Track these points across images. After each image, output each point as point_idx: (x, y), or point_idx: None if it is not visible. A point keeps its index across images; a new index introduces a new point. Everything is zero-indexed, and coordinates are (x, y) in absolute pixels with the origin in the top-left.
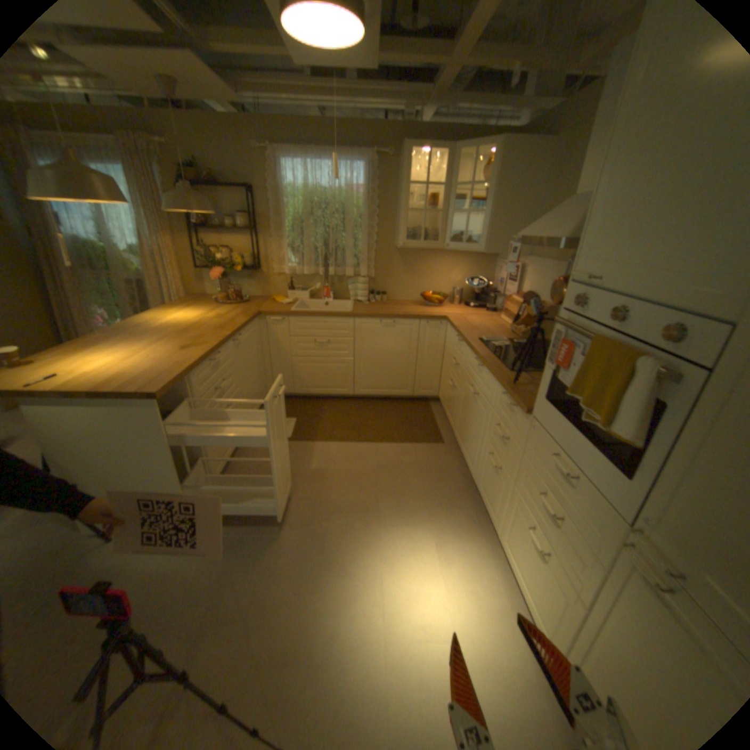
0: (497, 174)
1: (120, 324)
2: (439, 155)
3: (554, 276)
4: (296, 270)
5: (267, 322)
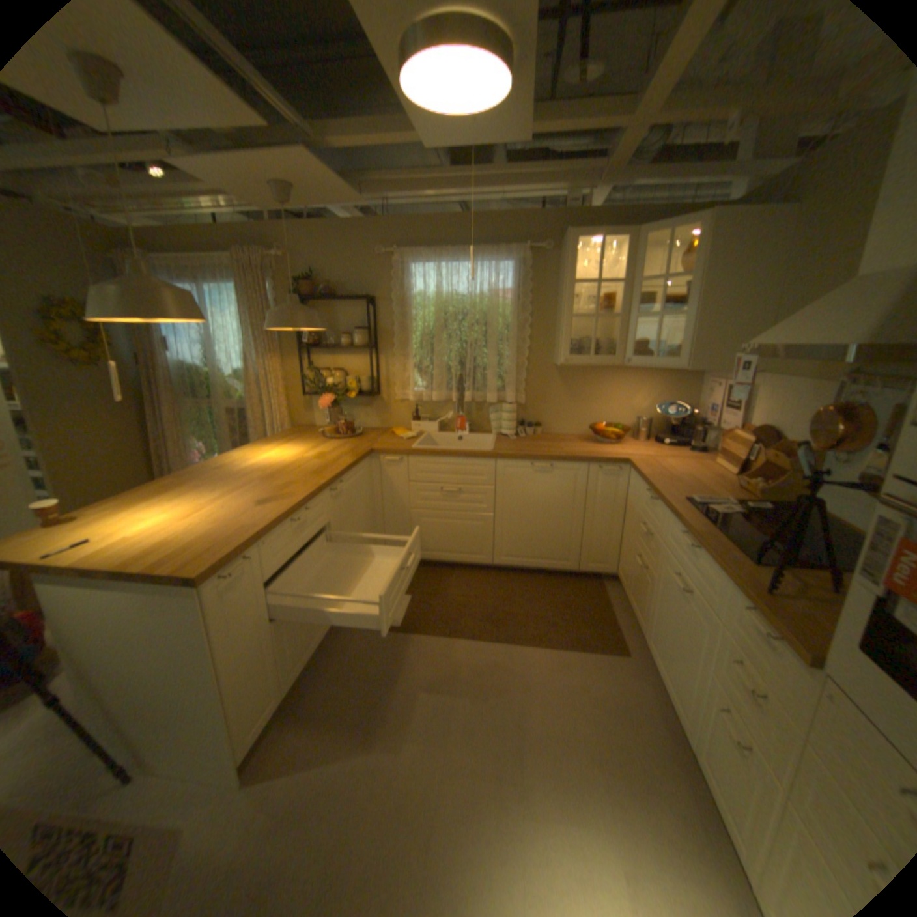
0: (706, 261)
1: (203, 465)
2: (615, 245)
3: (815, 403)
4: (423, 395)
5: (382, 463)
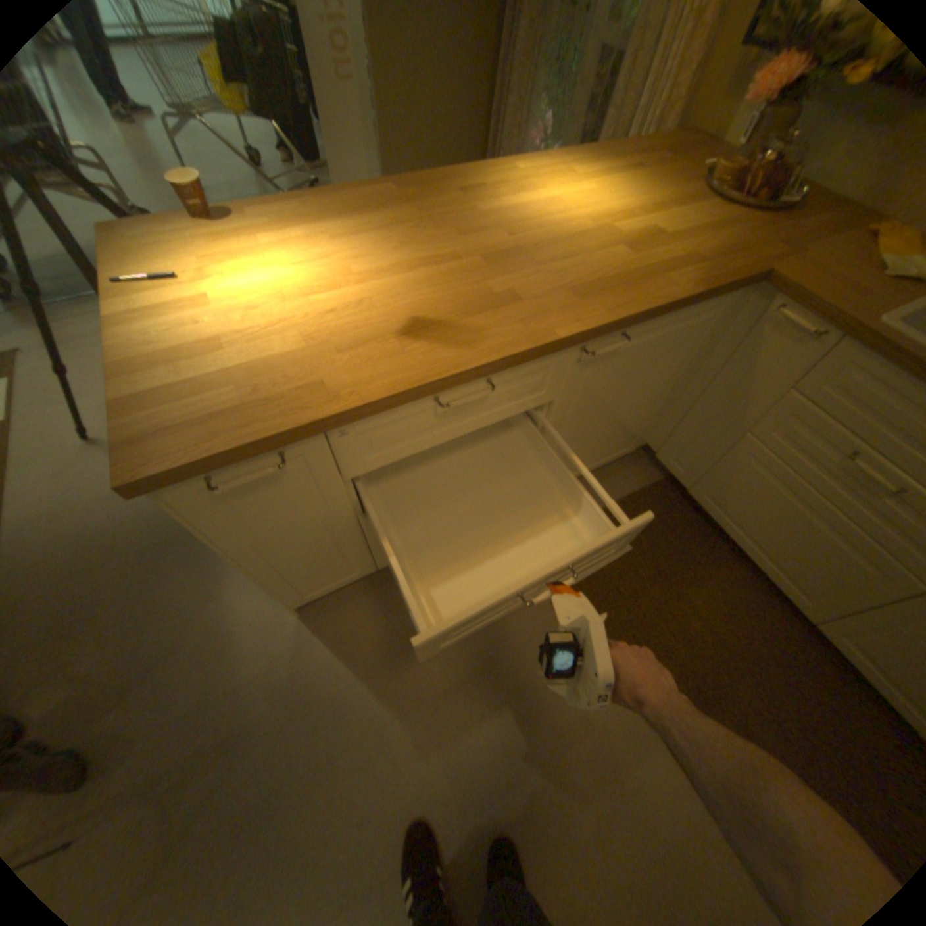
0: None
1: (459, 172)
2: None
3: None
4: None
5: (771, 314)
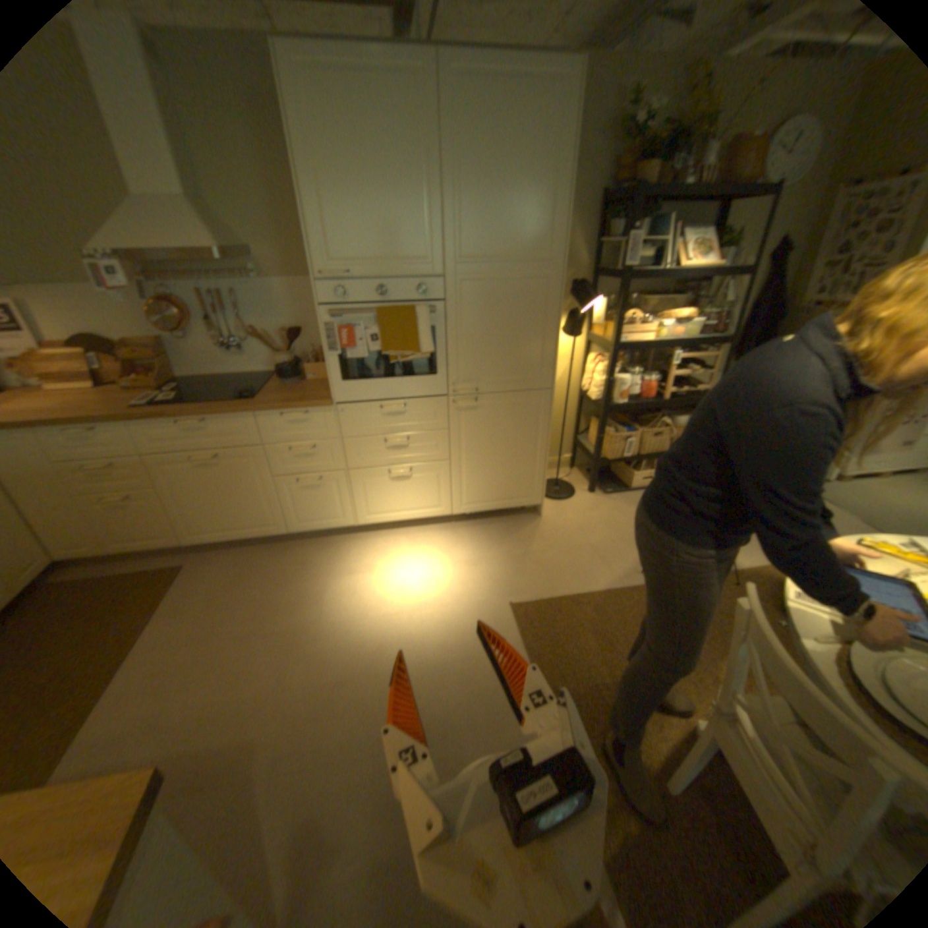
0: None
1: None
2: None
3: (121, 301)
4: None
5: None
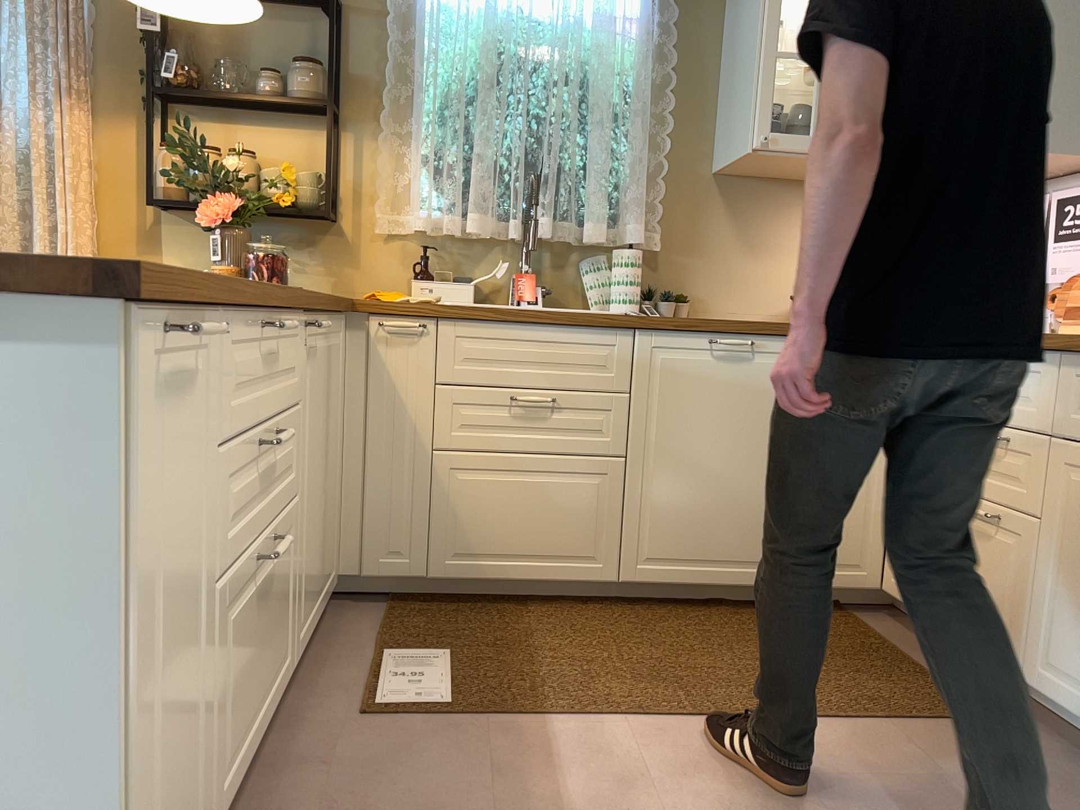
0: None
1: None
2: None
3: None
4: (444, 222)
5: (373, 337)
